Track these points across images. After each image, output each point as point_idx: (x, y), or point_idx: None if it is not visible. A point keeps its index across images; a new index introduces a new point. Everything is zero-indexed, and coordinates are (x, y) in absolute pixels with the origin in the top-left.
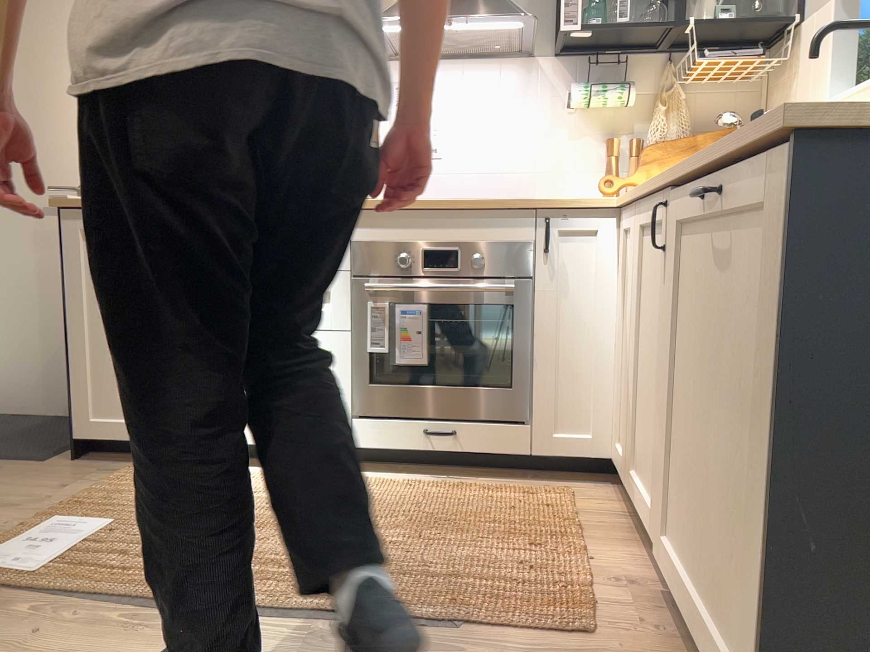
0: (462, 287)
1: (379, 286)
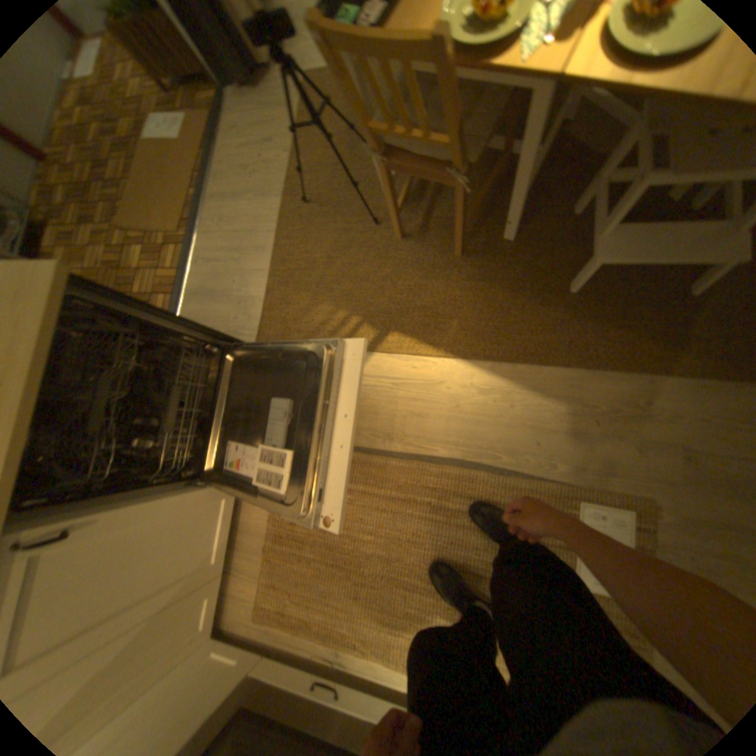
0: None
1: None
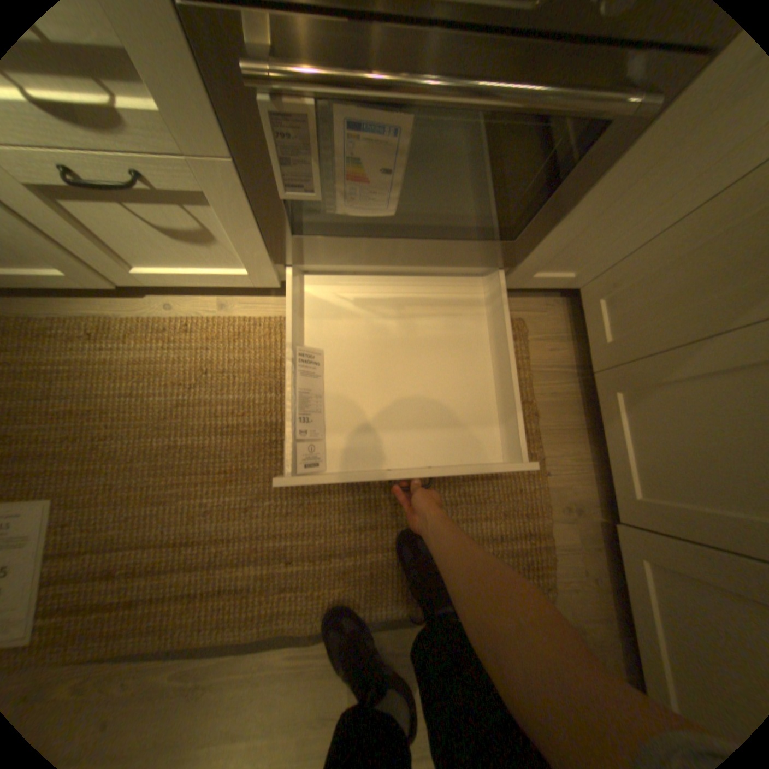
0: (530, 88)
1: (290, 70)
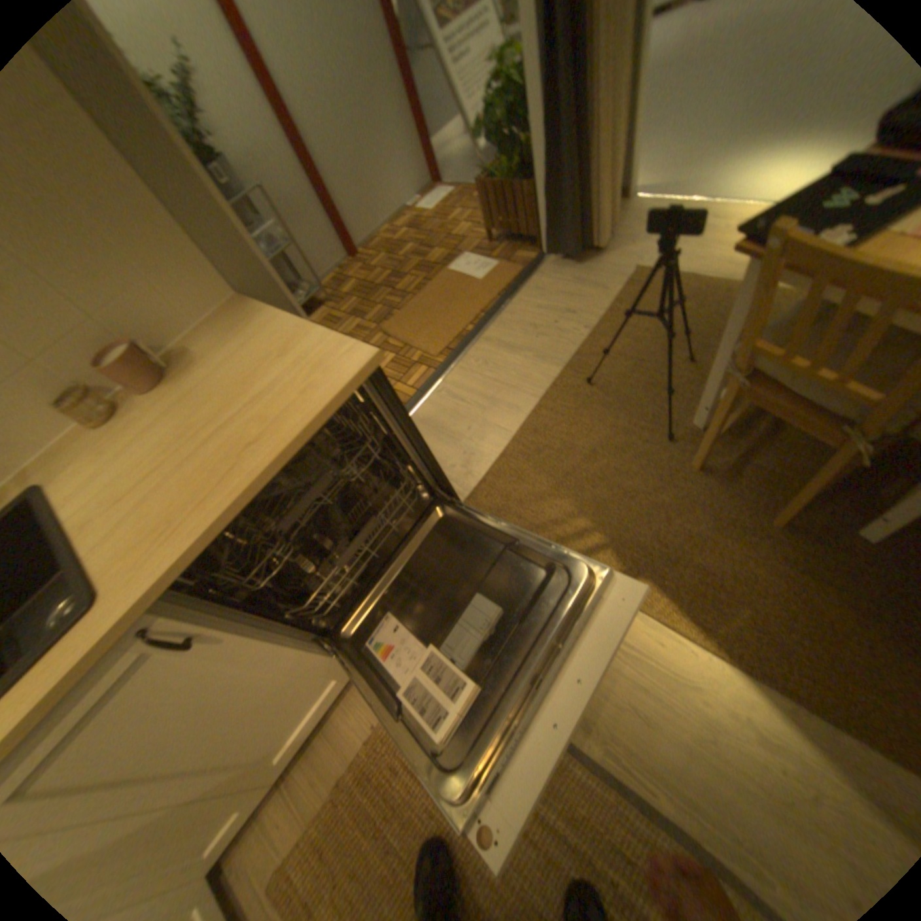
0: None
1: None
